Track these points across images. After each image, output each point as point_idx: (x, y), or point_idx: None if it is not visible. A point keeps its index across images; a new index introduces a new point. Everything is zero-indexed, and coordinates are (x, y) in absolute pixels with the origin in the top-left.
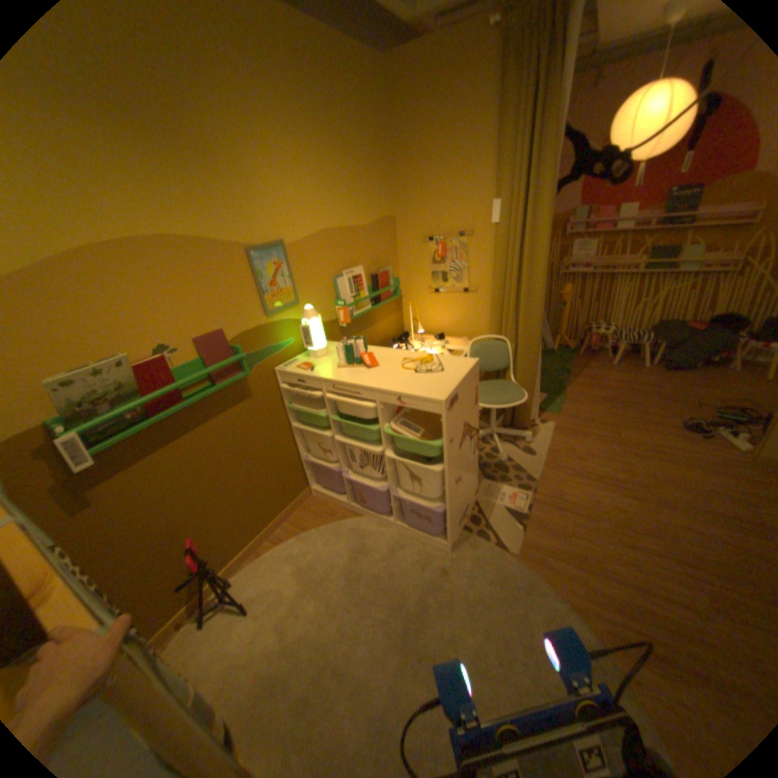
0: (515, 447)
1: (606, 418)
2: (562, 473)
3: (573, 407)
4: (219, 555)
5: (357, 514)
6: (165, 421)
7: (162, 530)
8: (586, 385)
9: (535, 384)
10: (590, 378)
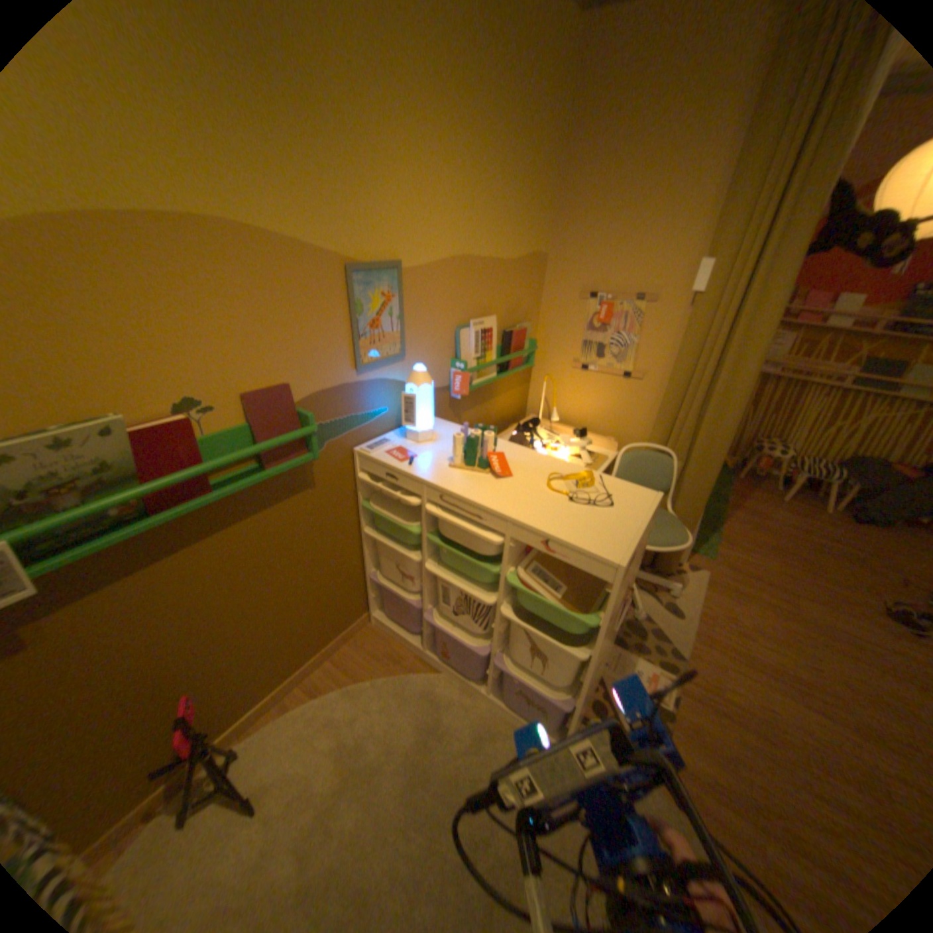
0: (656, 600)
1: (779, 579)
2: (722, 655)
3: (733, 554)
4: (228, 710)
5: (432, 667)
6: (176, 517)
7: (146, 680)
8: (750, 524)
9: (700, 520)
10: (755, 515)
